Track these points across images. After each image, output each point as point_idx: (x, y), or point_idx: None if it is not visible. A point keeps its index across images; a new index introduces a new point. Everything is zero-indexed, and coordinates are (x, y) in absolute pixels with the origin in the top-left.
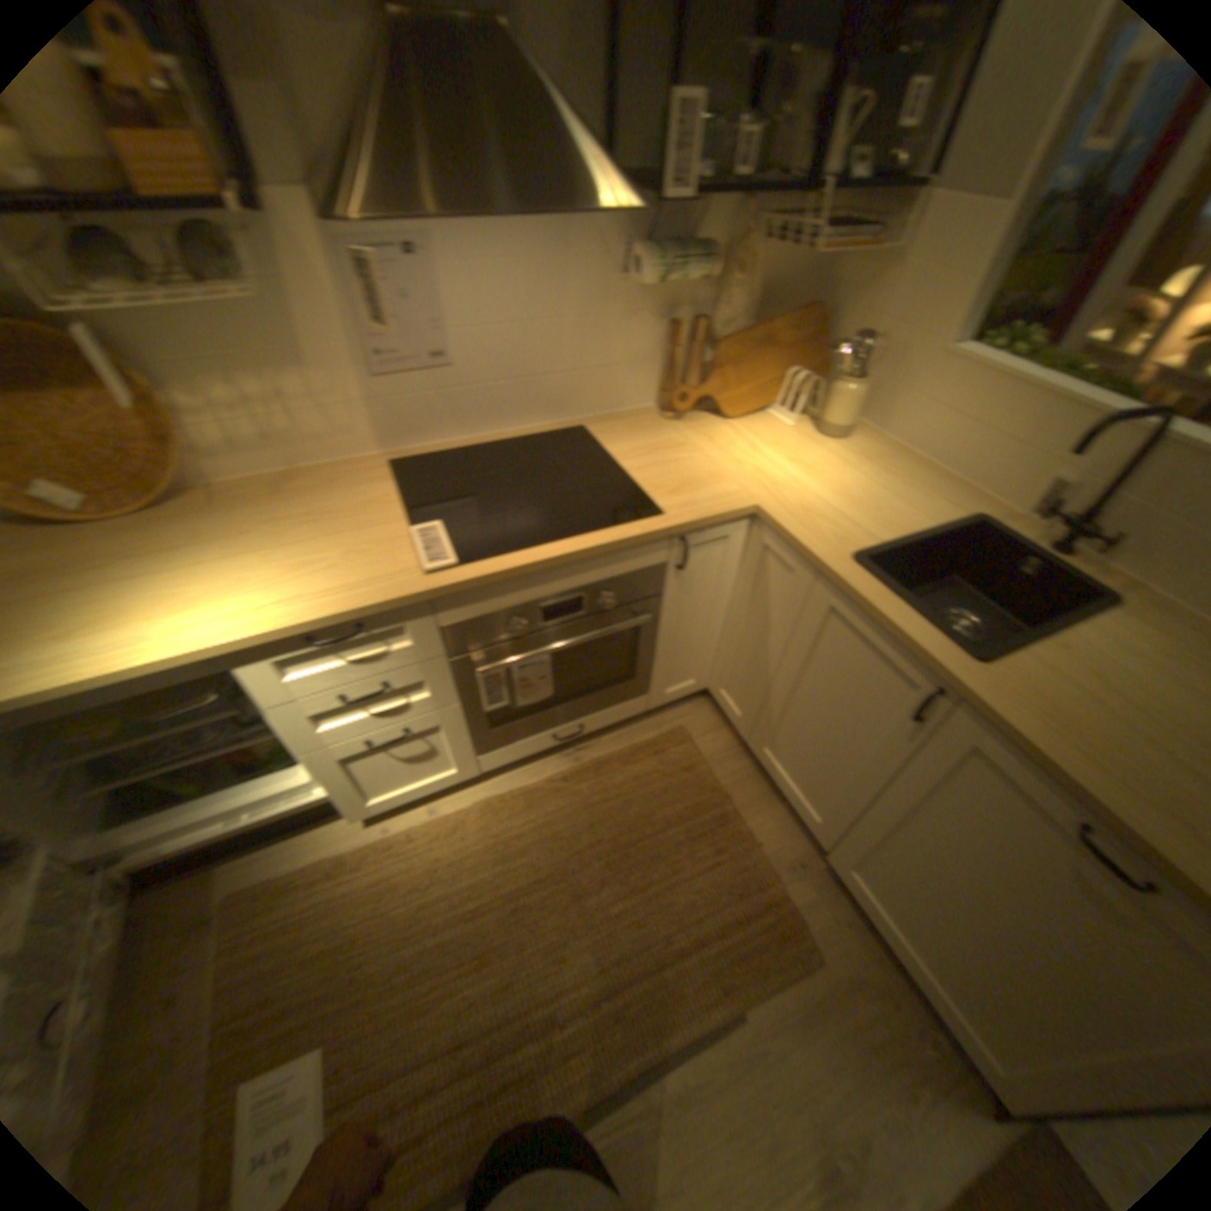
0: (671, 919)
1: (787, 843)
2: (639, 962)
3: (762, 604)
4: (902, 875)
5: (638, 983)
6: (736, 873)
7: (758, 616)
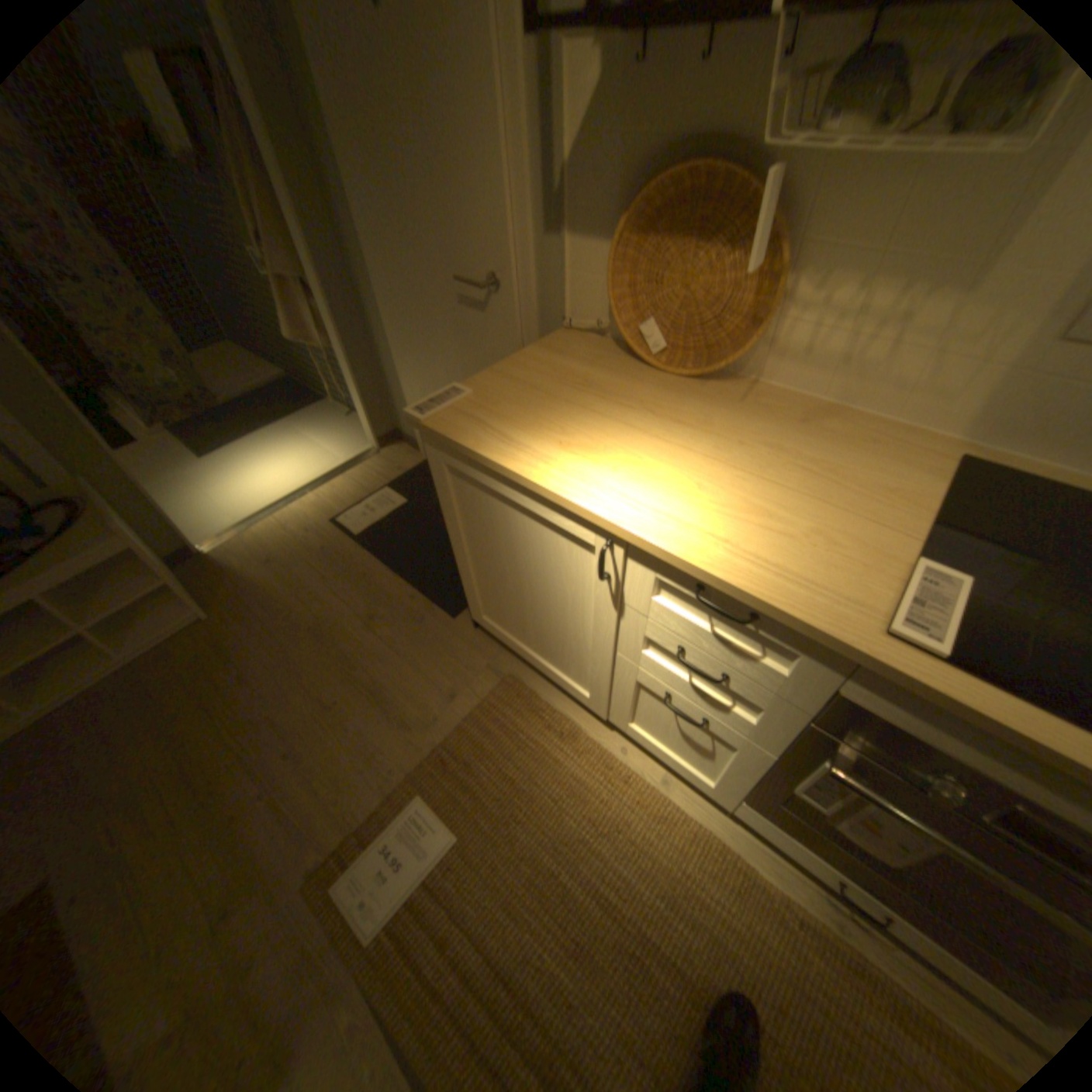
0: None
1: None
2: None
3: None
4: None
5: None
6: None
7: None
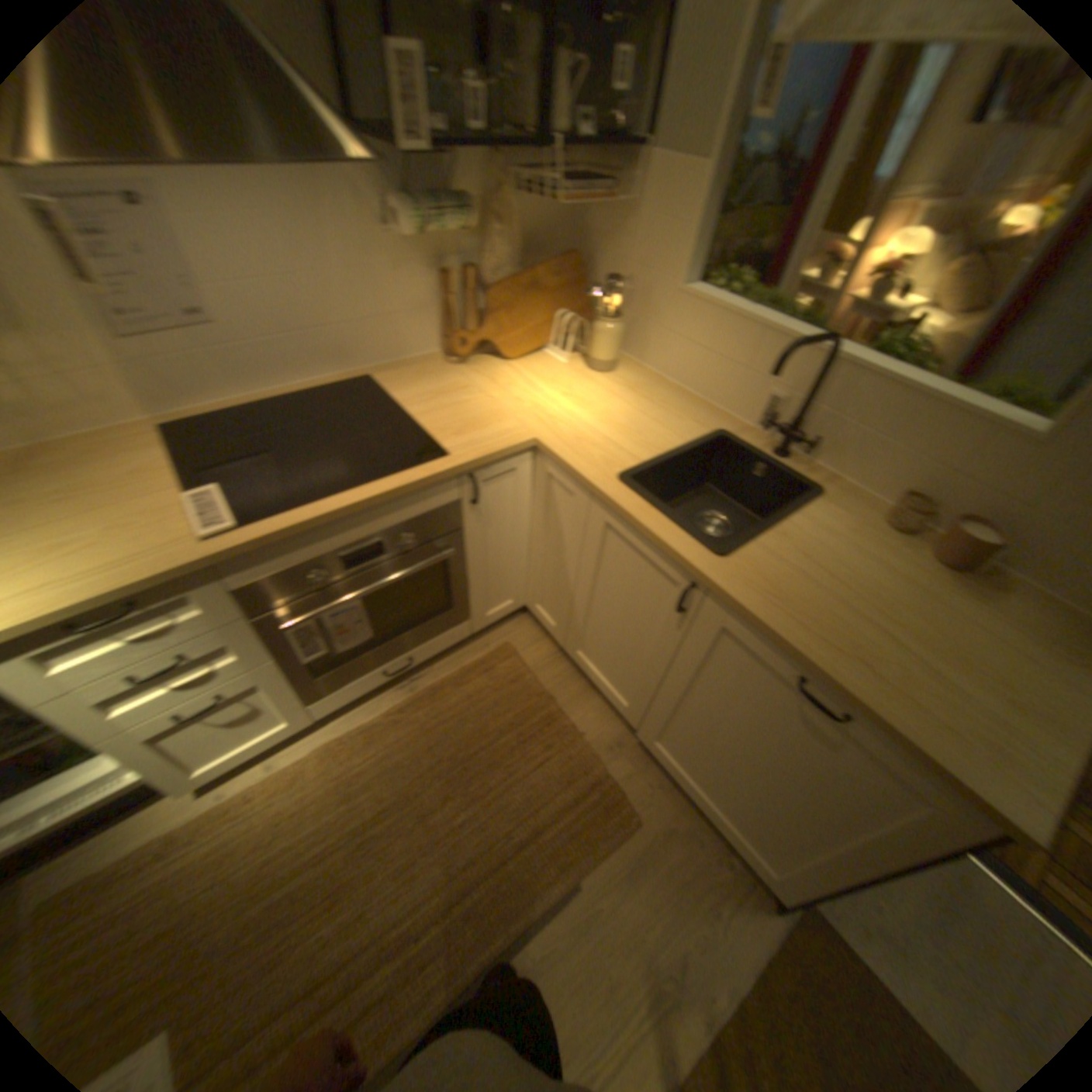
0: (510, 817)
1: (605, 729)
2: (484, 862)
3: (557, 526)
4: (691, 739)
5: (485, 881)
6: (564, 763)
7: (555, 537)
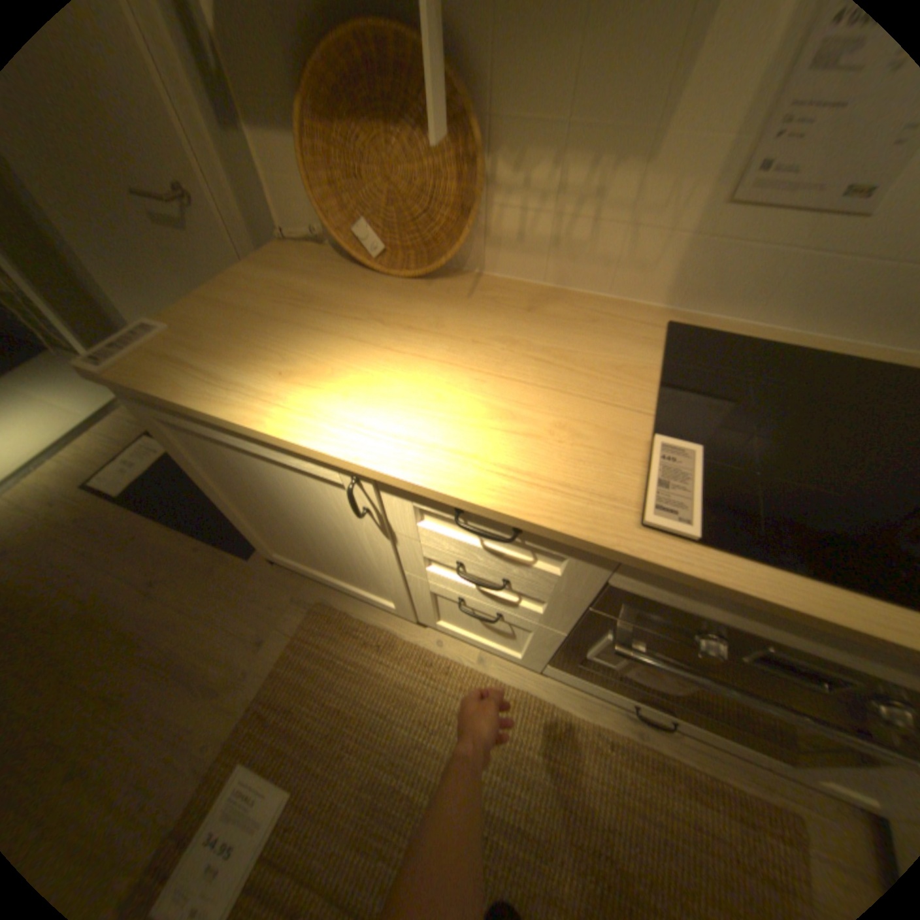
0: None
1: None
2: None
3: None
4: None
5: None
6: None
7: None
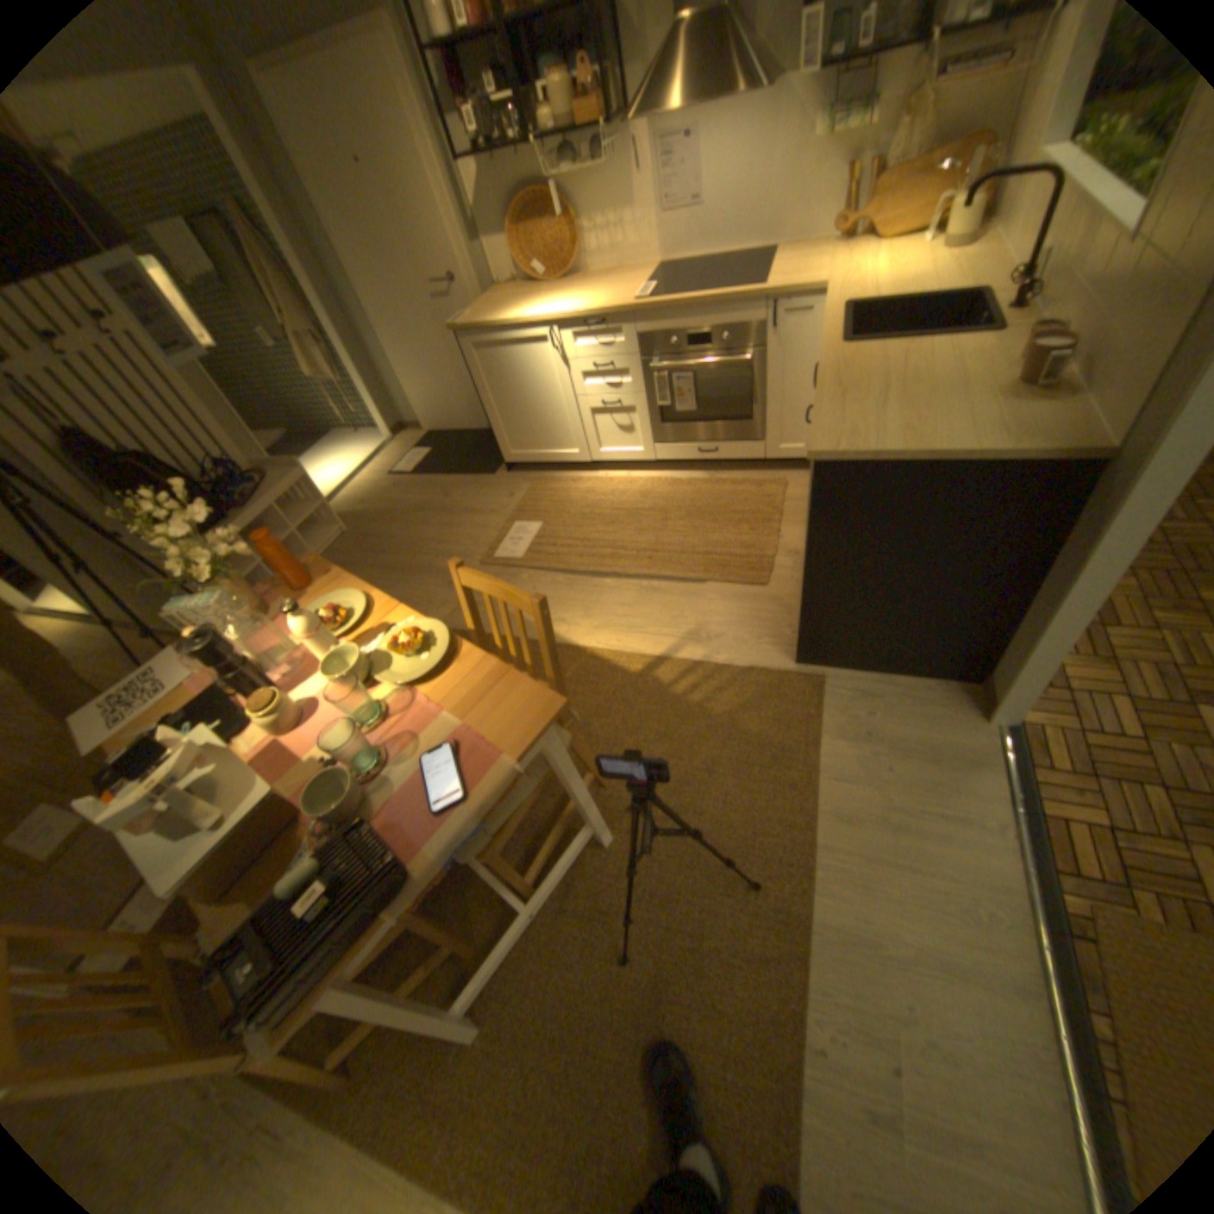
0: (700, 542)
1: (797, 543)
2: (672, 548)
3: None
4: None
5: (666, 554)
6: (752, 541)
7: None
